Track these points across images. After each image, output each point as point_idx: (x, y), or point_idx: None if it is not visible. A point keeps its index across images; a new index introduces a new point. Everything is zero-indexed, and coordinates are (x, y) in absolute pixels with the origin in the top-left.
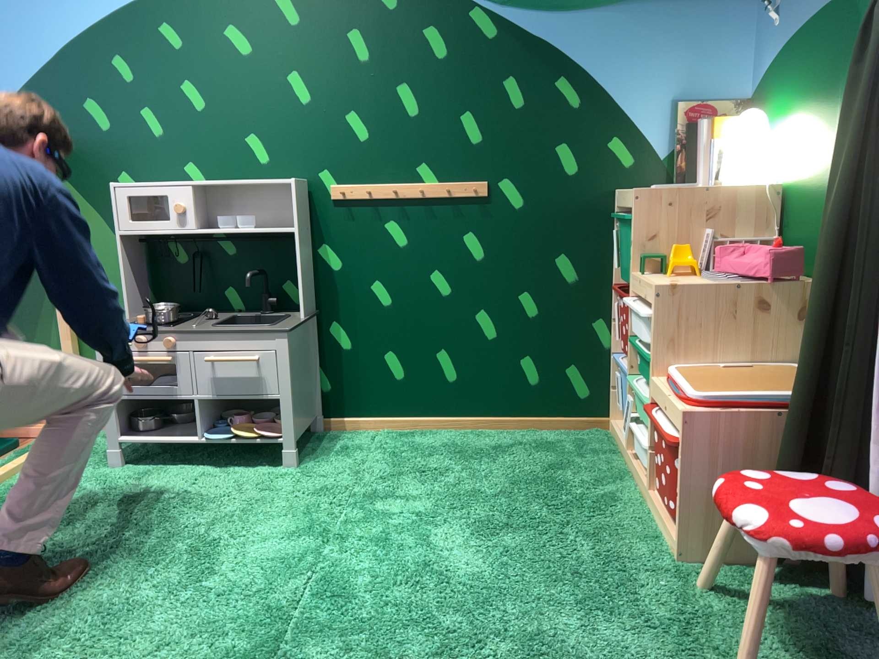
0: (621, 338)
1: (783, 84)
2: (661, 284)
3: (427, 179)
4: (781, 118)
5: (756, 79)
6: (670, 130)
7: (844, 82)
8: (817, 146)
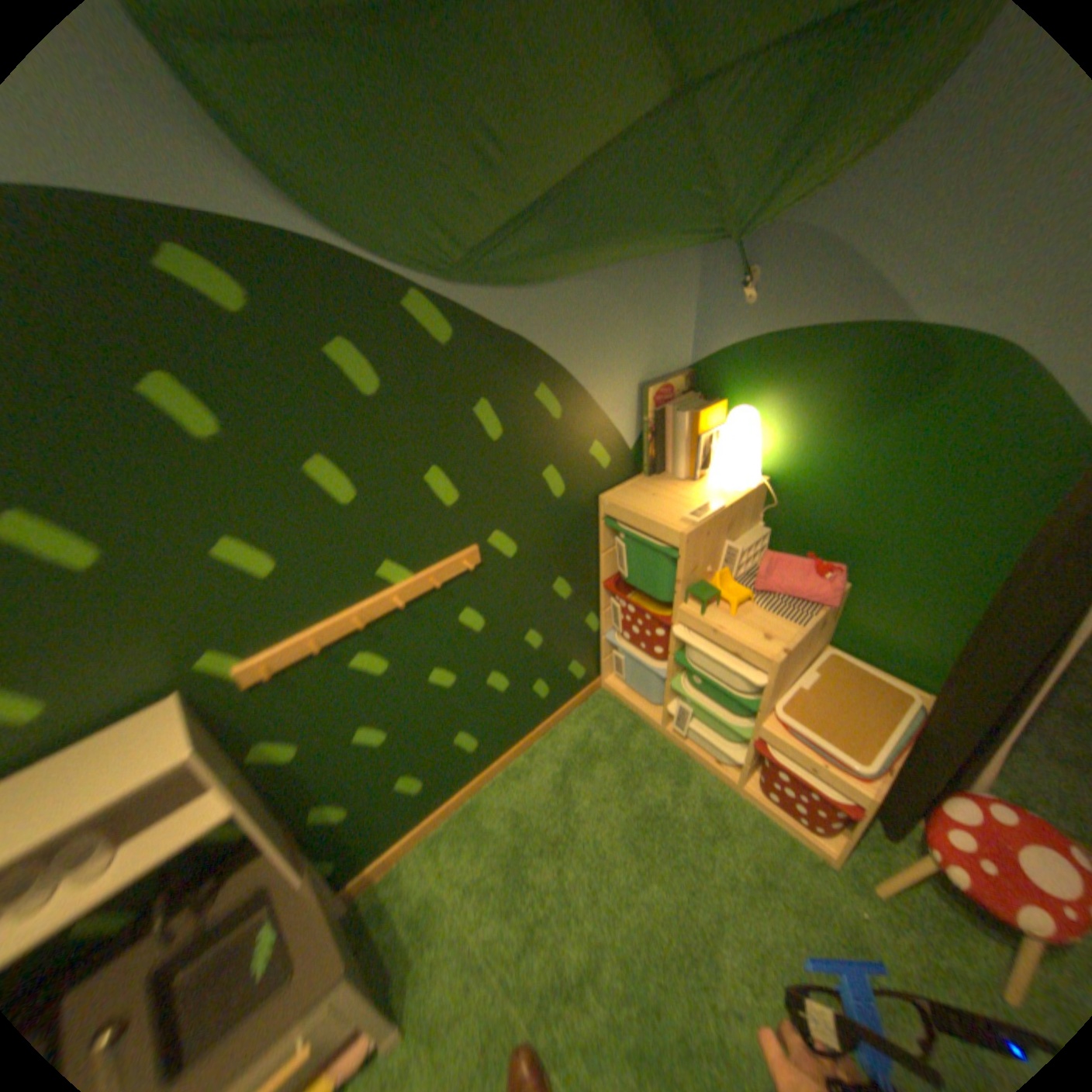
0: (636, 639)
1: (769, 376)
2: (770, 652)
3: (400, 579)
4: (762, 410)
5: (706, 349)
6: (638, 416)
7: (904, 418)
8: (840, 463)
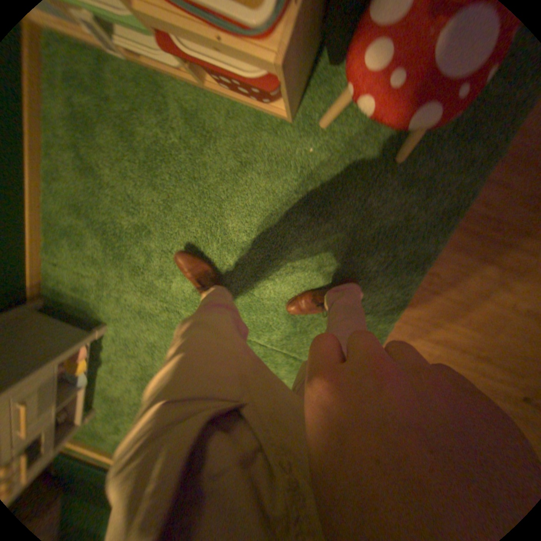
0: None
1: None
2: None
3: None
4: None
5: None
6: None
7: None
8: None
